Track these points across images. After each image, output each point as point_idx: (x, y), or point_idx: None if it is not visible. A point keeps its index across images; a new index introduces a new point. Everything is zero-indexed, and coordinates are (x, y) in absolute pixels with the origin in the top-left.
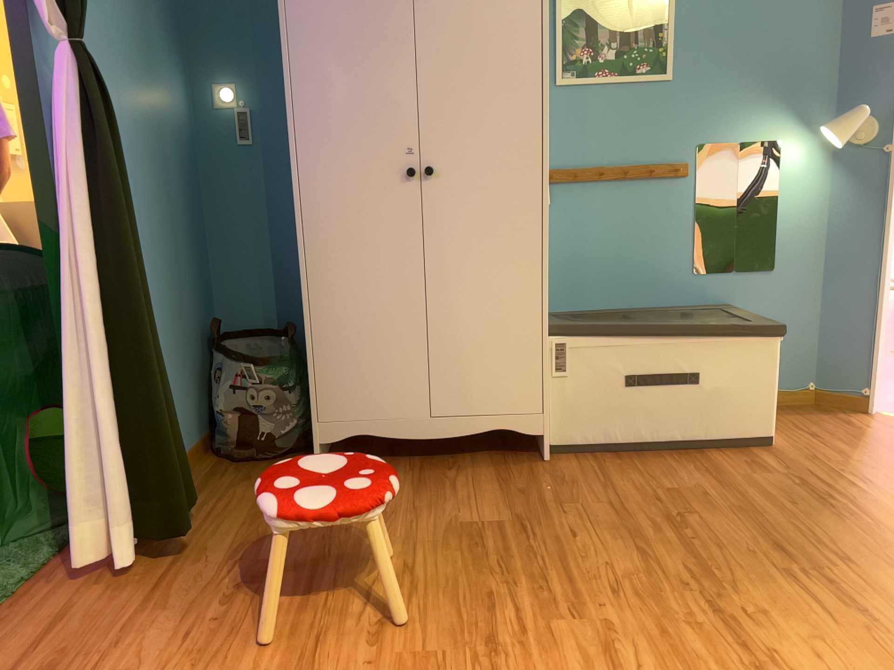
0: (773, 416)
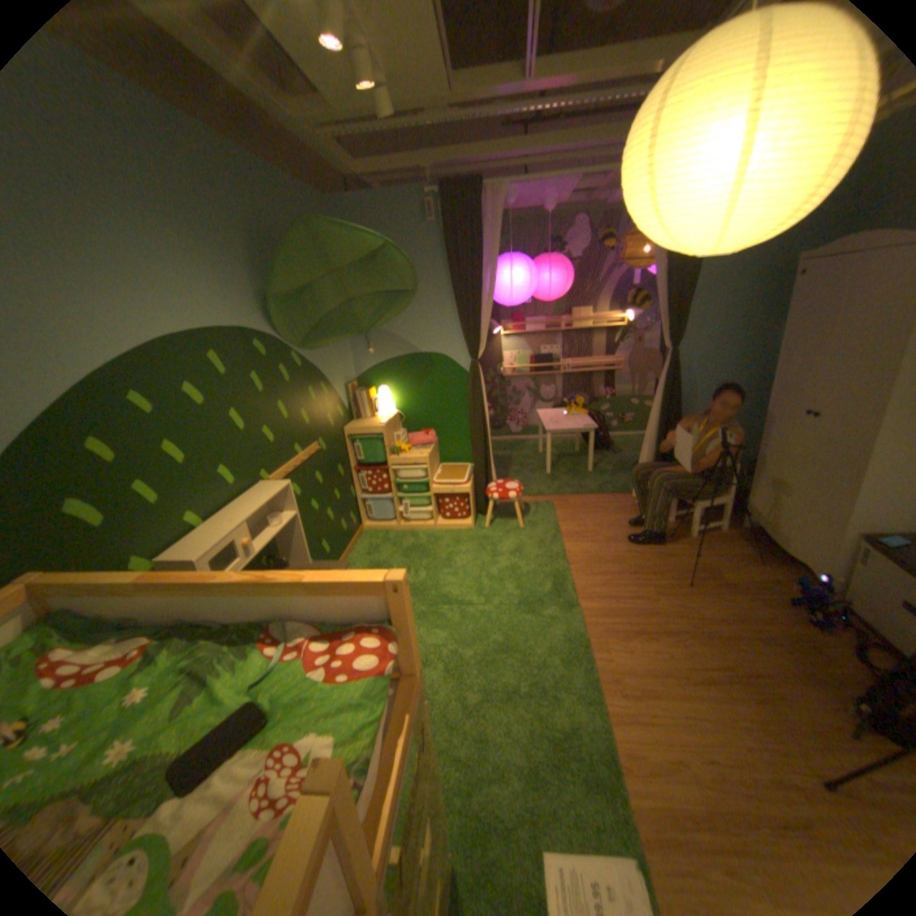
0: None
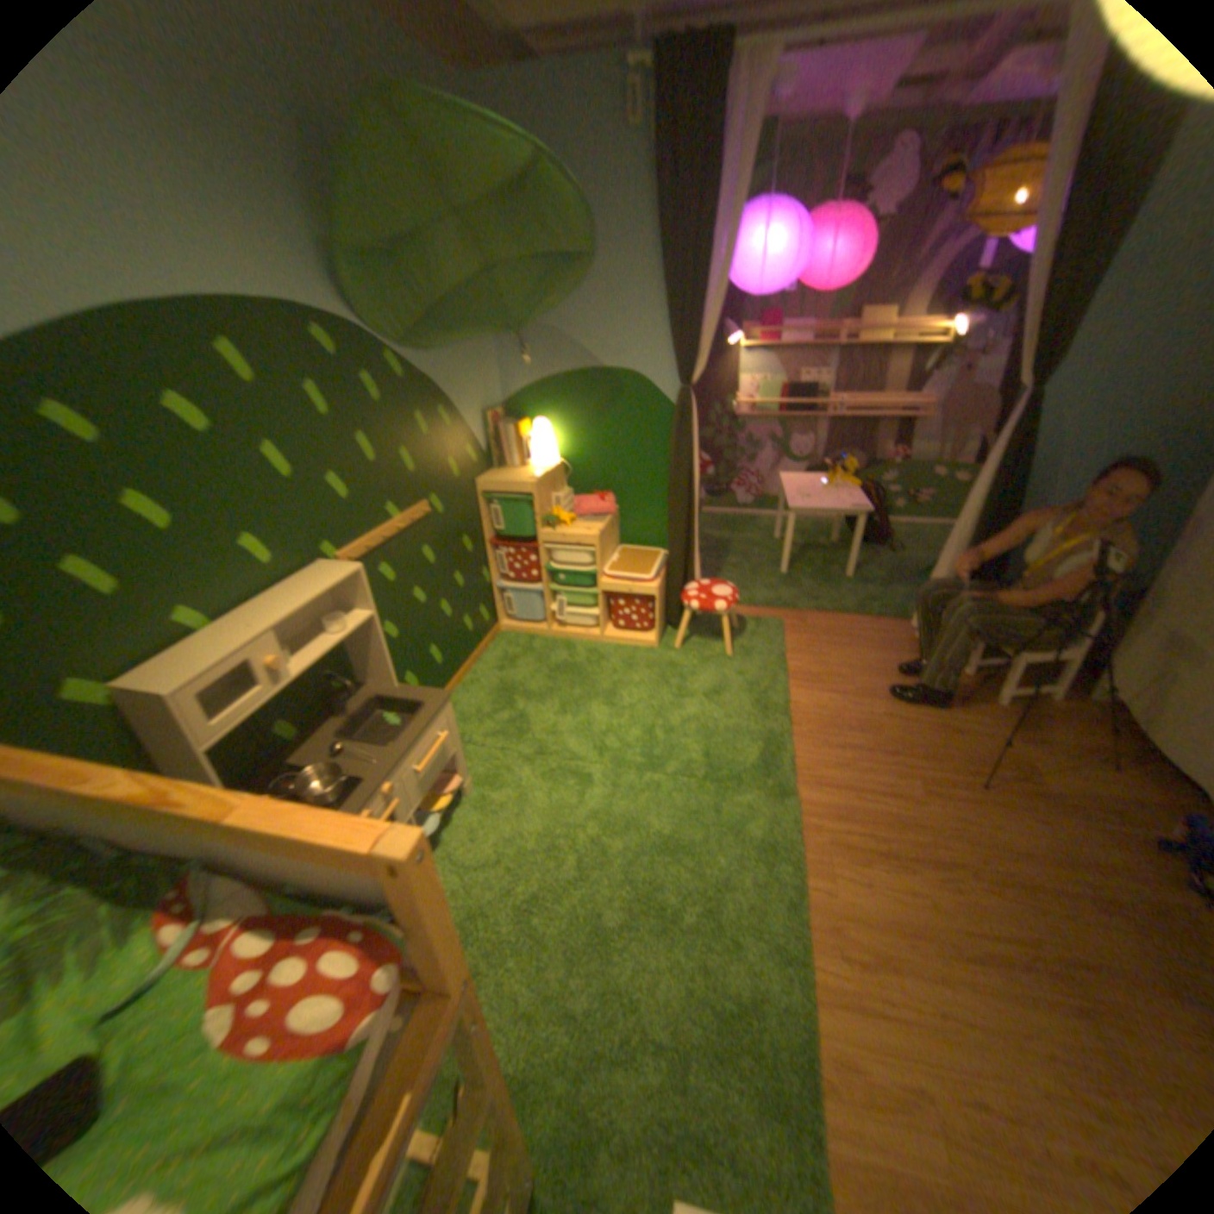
0: None
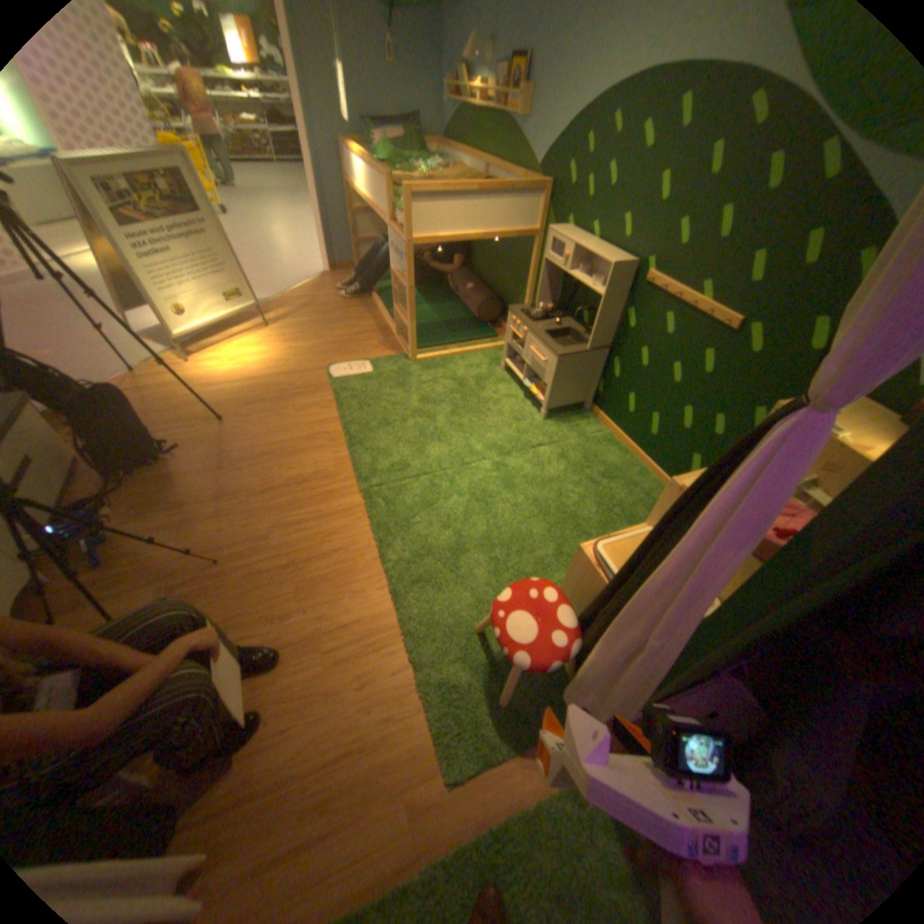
0: (63, 445)
